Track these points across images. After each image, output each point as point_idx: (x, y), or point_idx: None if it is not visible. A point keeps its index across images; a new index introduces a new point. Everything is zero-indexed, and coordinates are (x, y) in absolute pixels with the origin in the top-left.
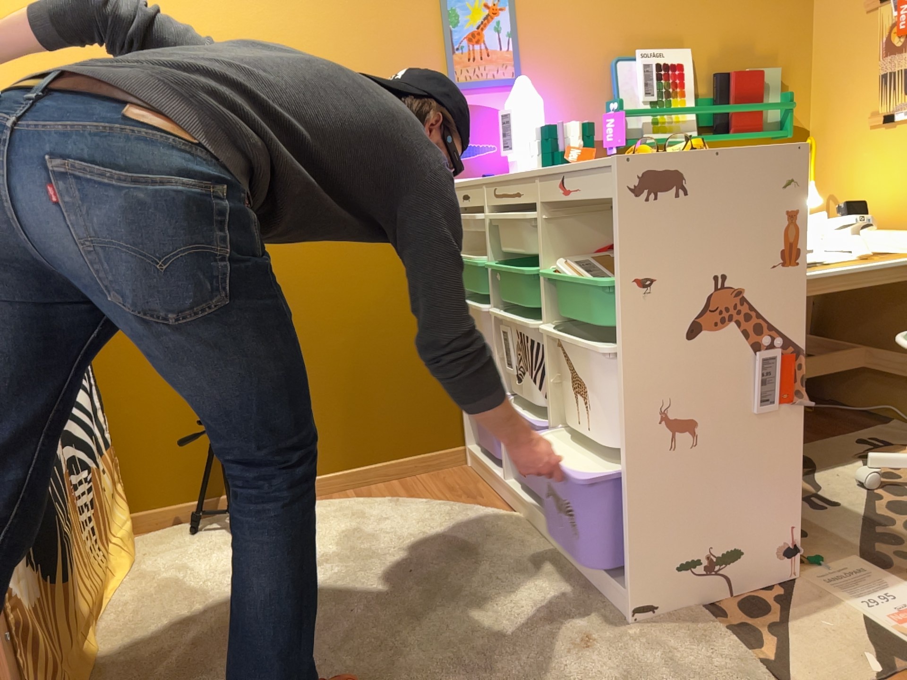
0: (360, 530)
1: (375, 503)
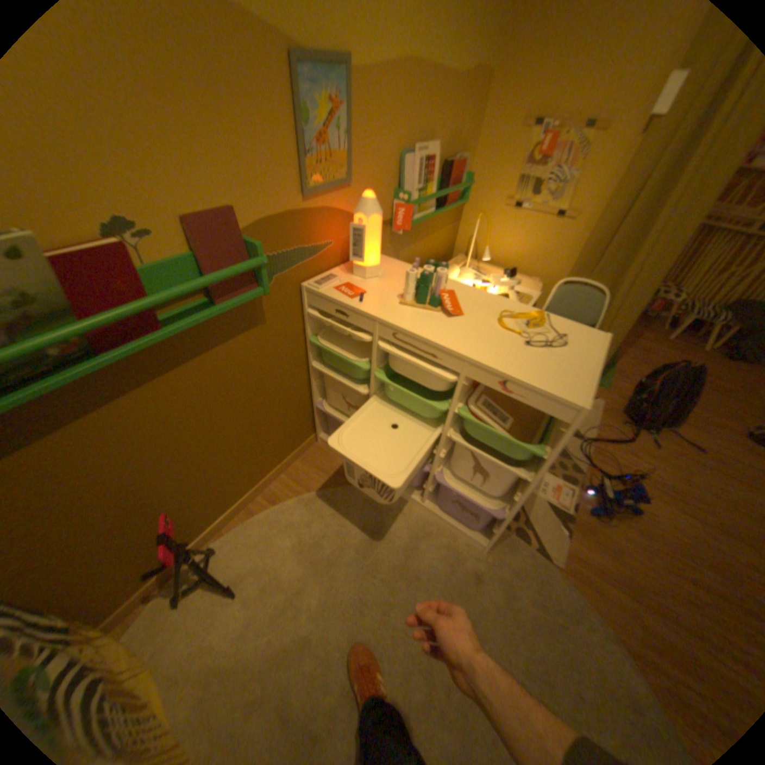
0: (302, 540)
1: (291, 509)
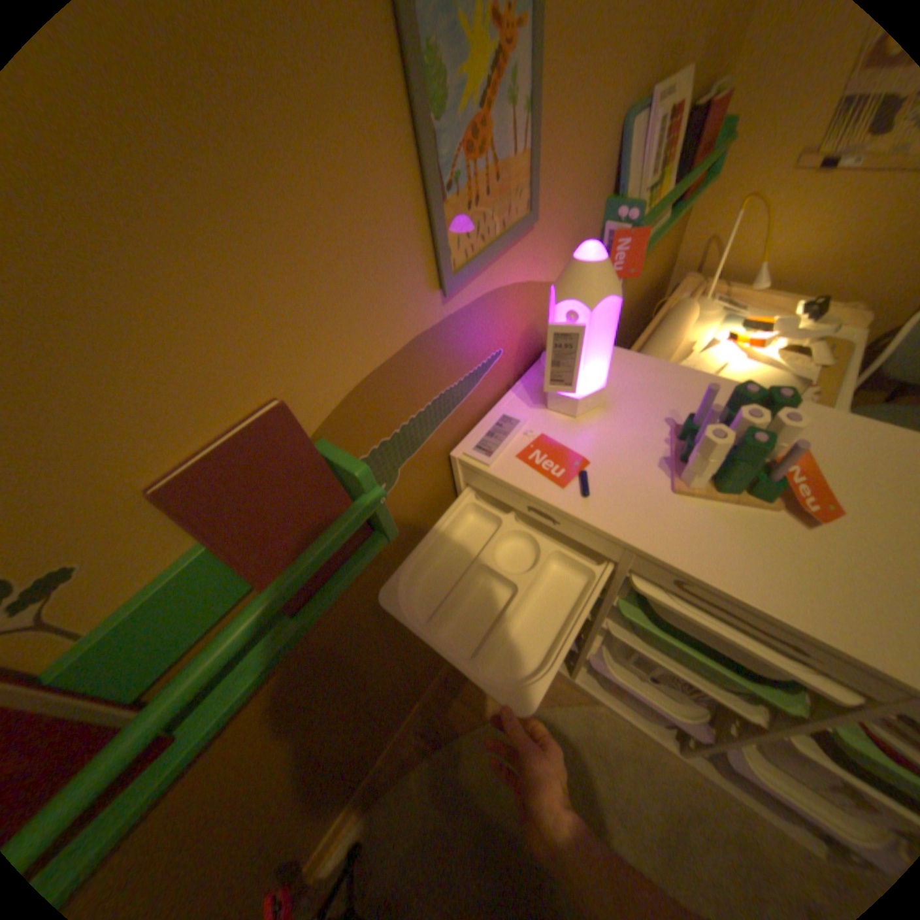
0: (488, 824)
1: (462, 759)
